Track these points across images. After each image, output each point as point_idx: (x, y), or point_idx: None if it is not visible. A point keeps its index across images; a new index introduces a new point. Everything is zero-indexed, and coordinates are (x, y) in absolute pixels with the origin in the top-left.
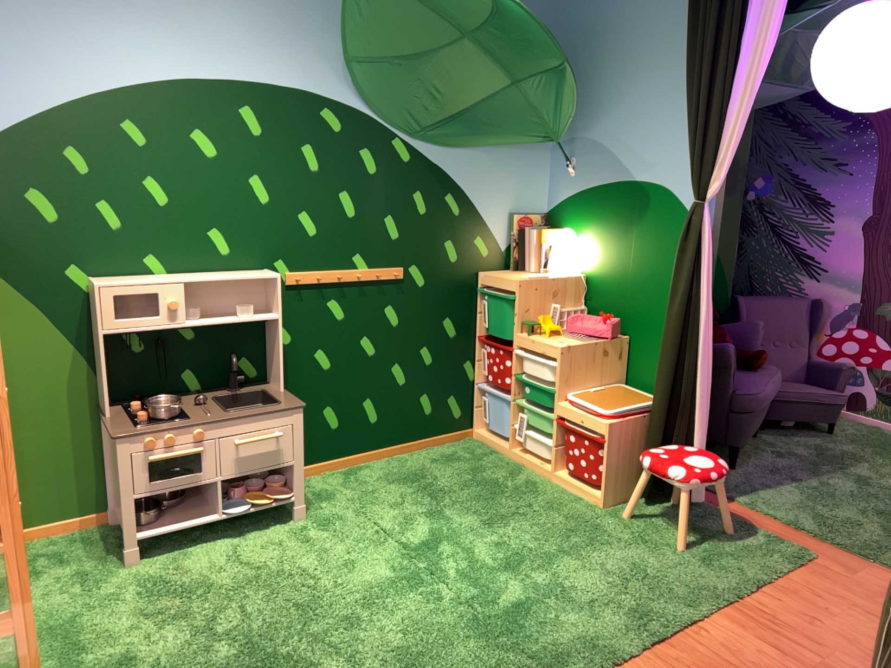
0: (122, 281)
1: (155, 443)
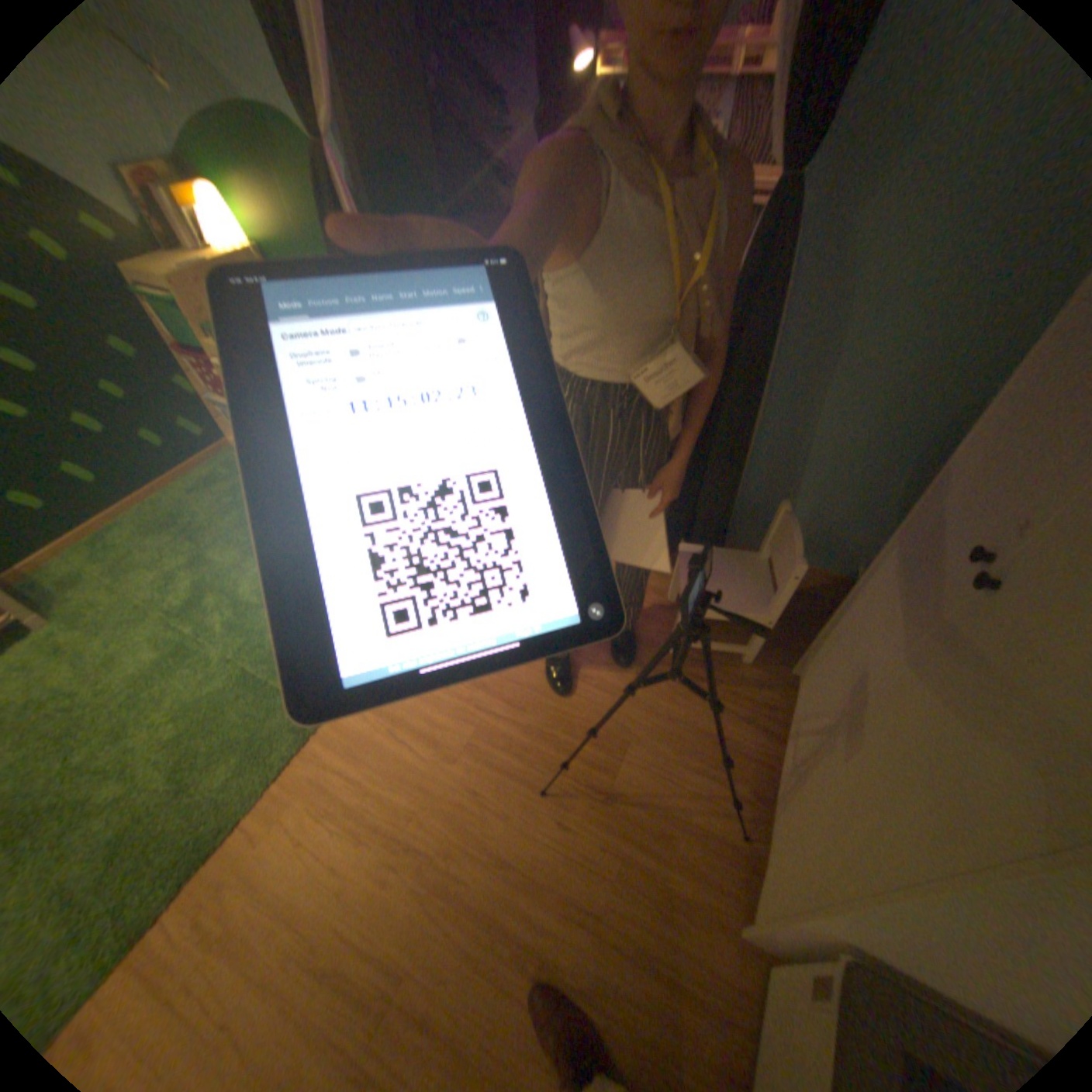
0: None
1: None
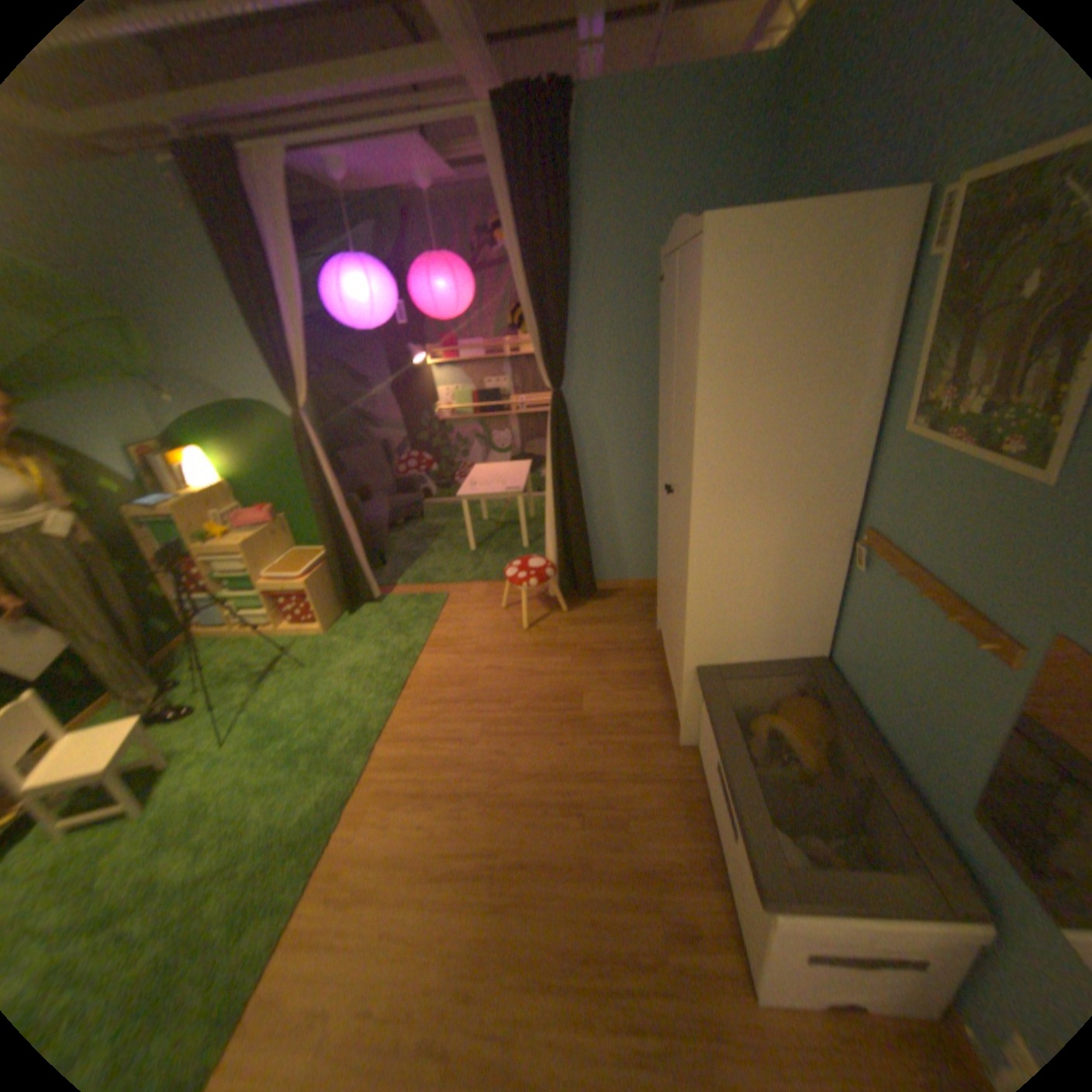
0: None
1: None
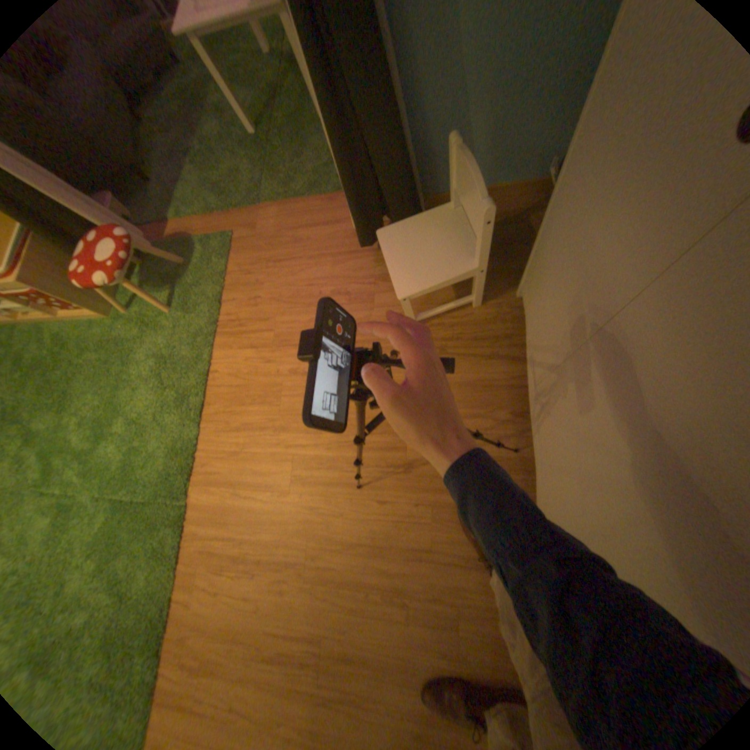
0: None
1: None
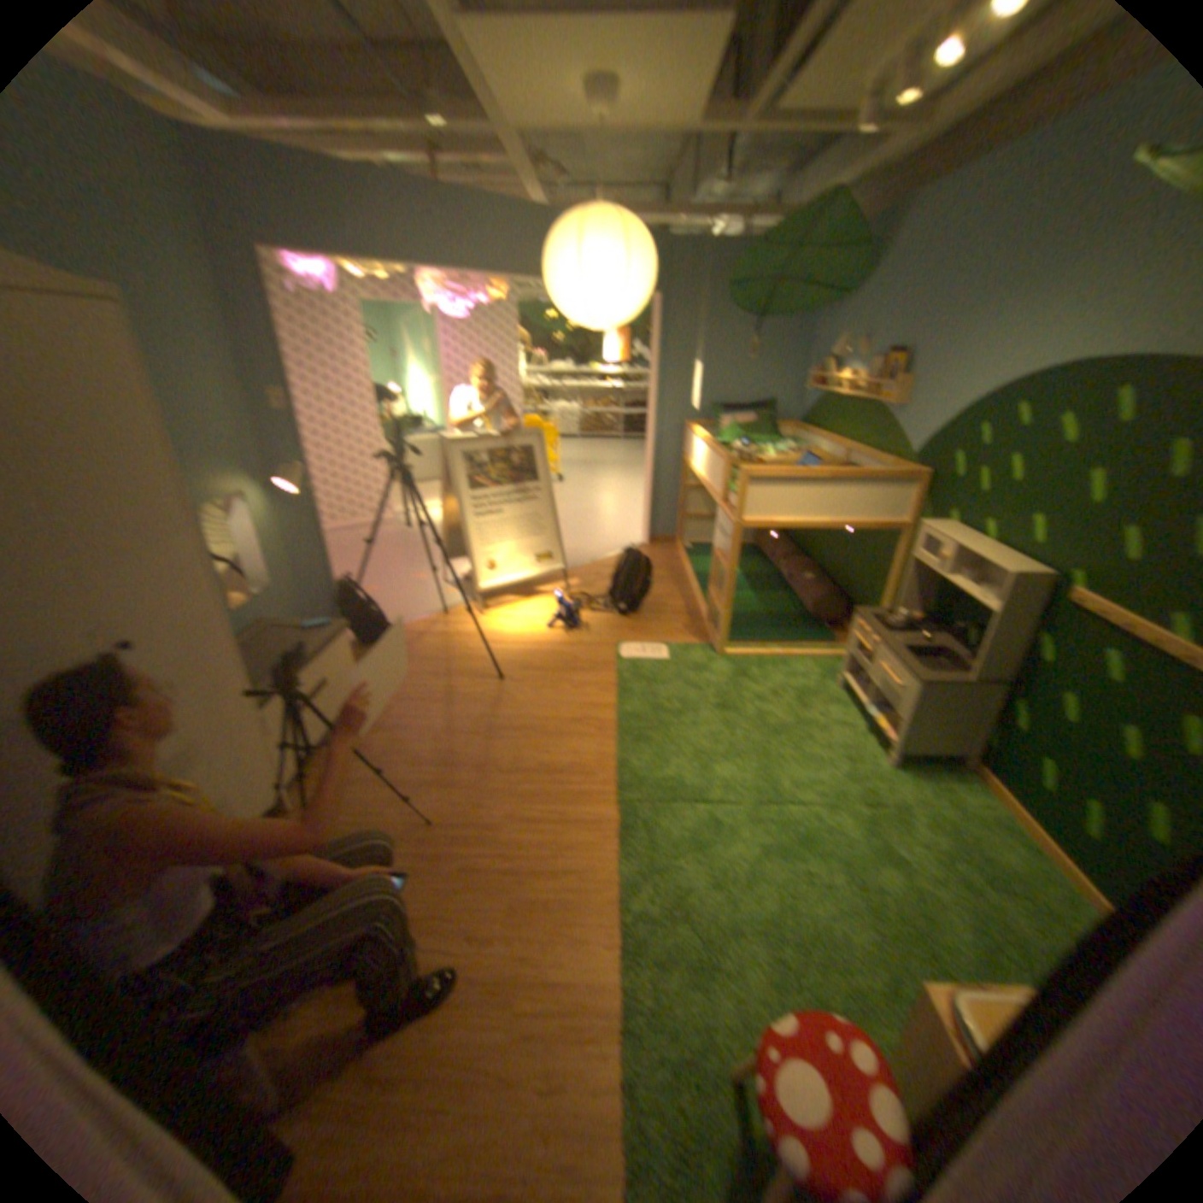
0: (942, 527)
1: (857, 626)
